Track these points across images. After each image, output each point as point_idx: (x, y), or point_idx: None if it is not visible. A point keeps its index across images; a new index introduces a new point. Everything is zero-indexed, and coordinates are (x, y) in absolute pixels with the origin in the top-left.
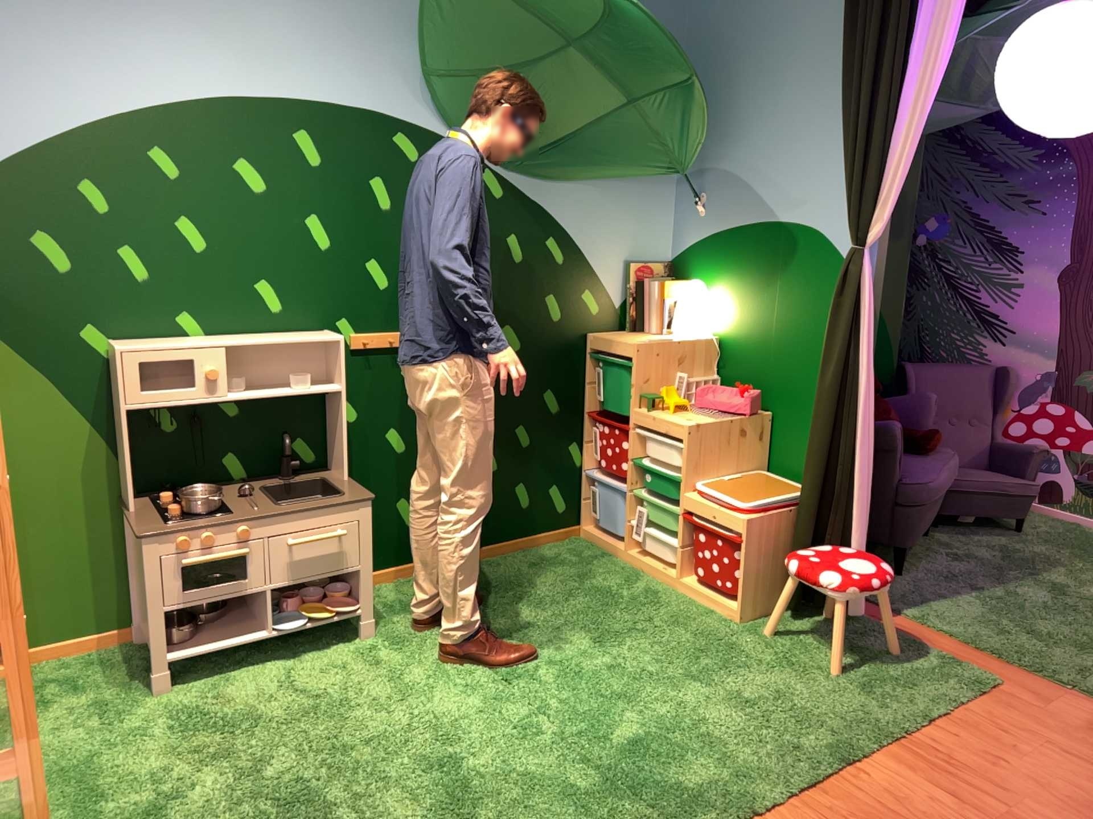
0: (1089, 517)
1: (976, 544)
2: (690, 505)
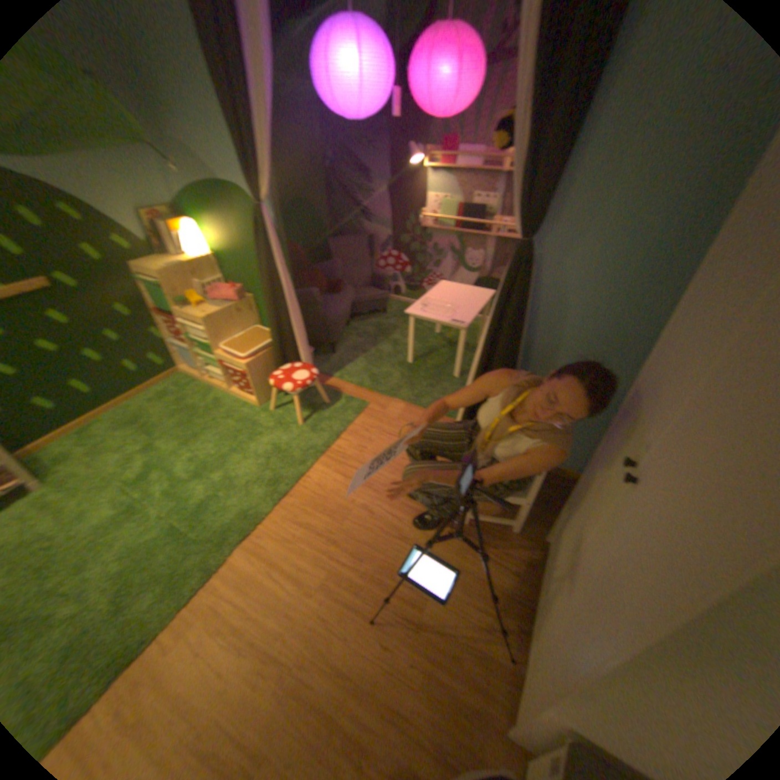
0: (411, 300)
1: (367, 327)
2: (217, 358)
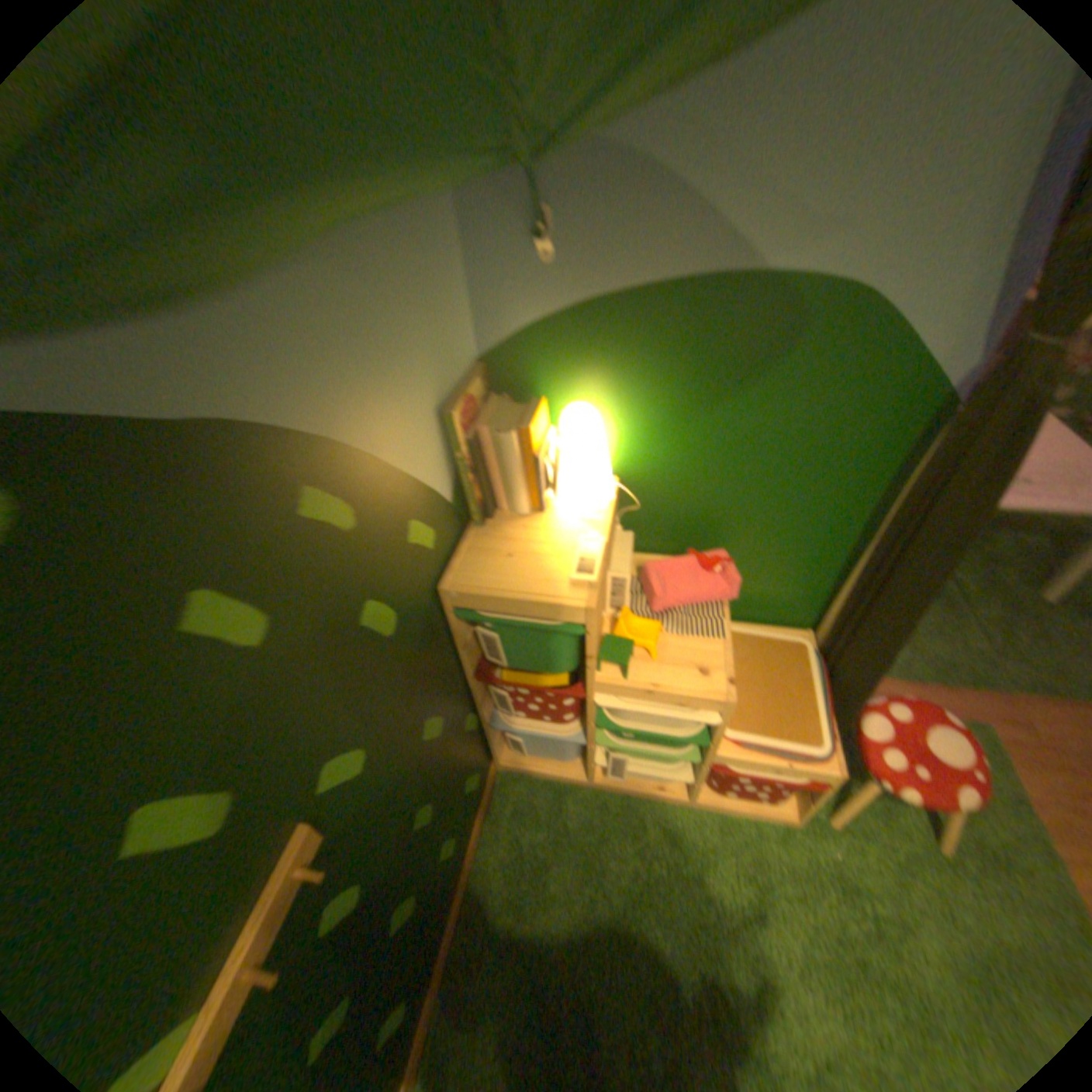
0: None
1: None
2: (725, 761)
